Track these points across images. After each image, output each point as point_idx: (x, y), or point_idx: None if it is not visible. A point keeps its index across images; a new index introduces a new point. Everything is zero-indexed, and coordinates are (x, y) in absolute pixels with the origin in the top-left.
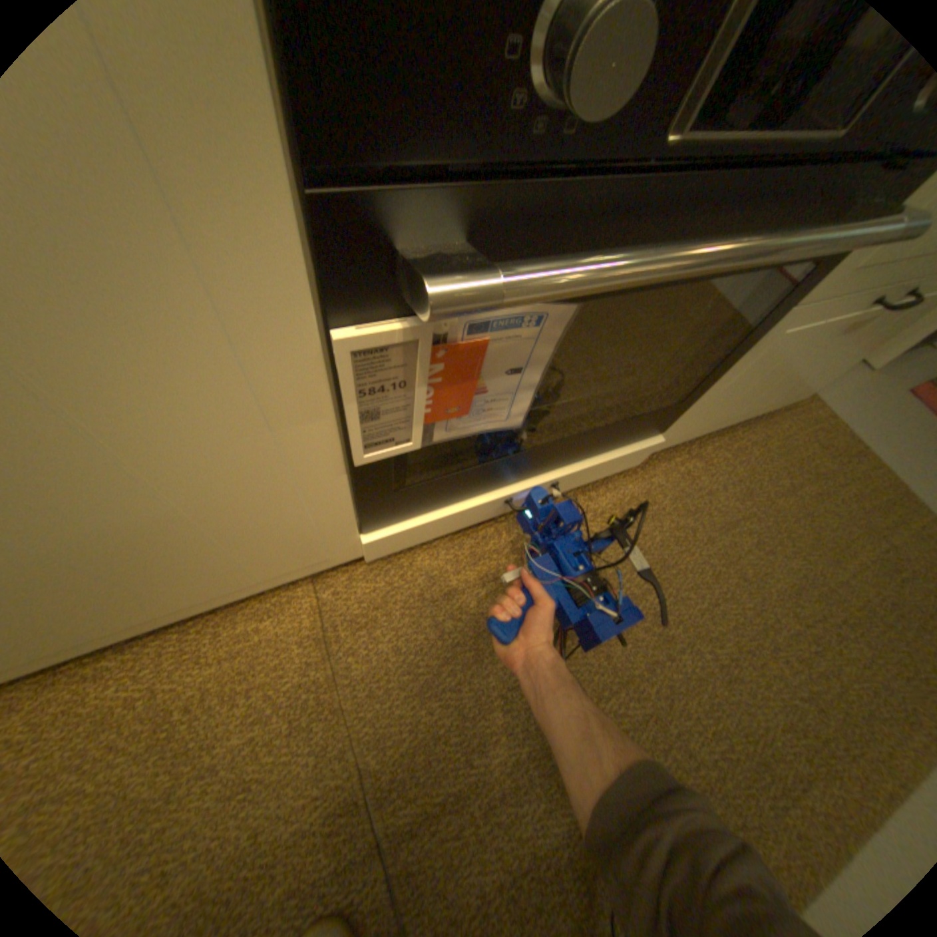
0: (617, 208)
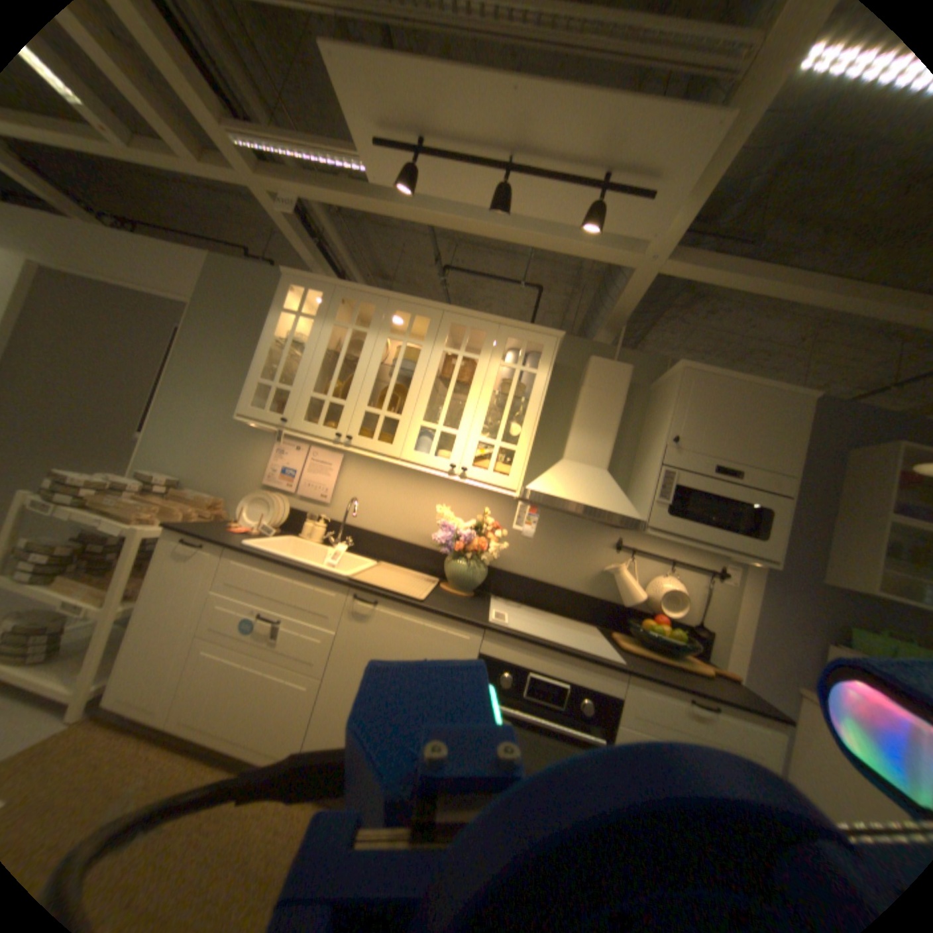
0: (518, 710)
